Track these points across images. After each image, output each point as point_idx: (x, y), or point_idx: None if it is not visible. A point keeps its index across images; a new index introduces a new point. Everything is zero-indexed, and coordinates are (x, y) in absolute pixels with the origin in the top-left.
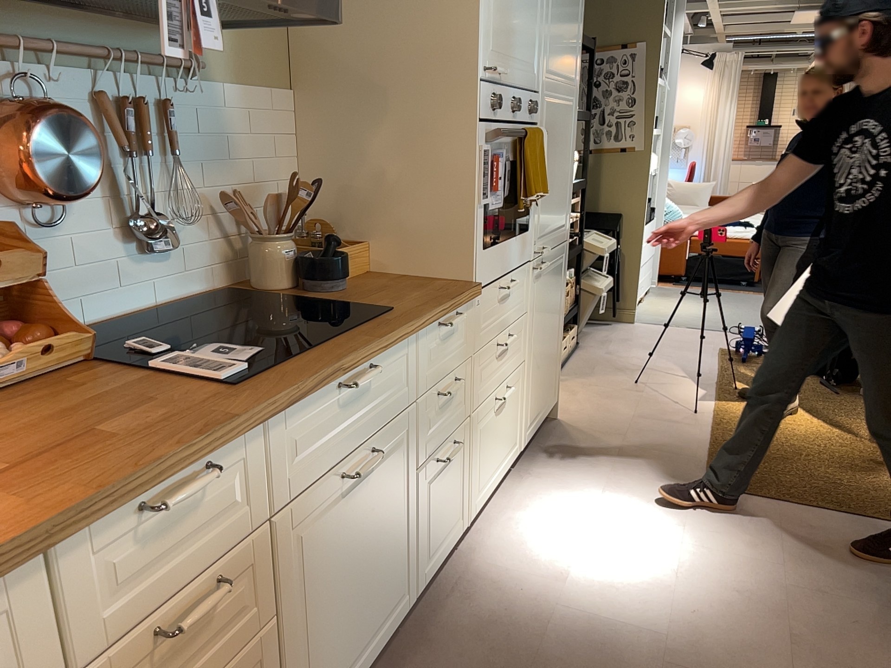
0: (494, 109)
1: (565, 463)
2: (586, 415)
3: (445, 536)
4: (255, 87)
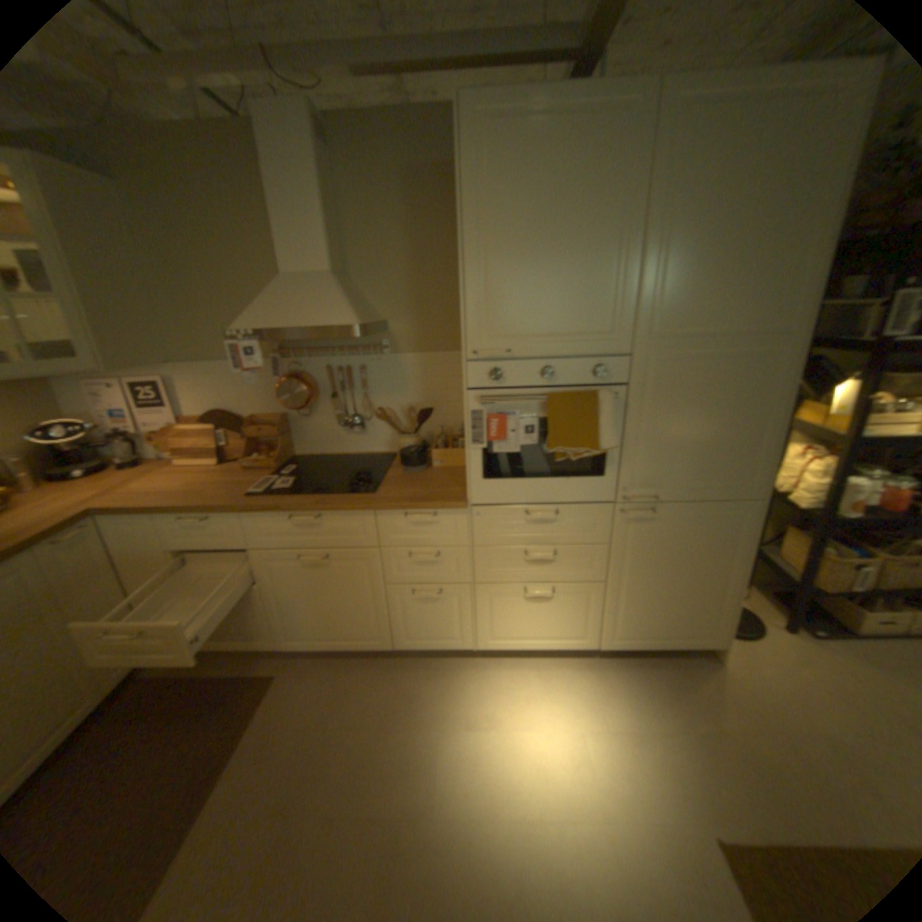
0: (493, 379)
1: (643, 693)
2: (765, 688)
3: (435, 638)
4: (431, 352)
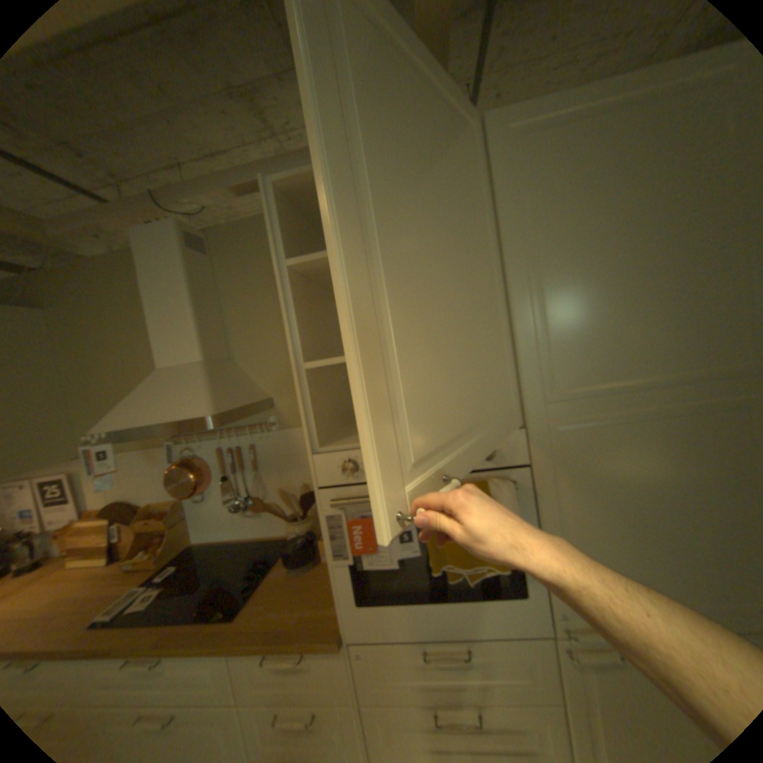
0: (346, 474)
1: None
2: None
3: None
4: None
